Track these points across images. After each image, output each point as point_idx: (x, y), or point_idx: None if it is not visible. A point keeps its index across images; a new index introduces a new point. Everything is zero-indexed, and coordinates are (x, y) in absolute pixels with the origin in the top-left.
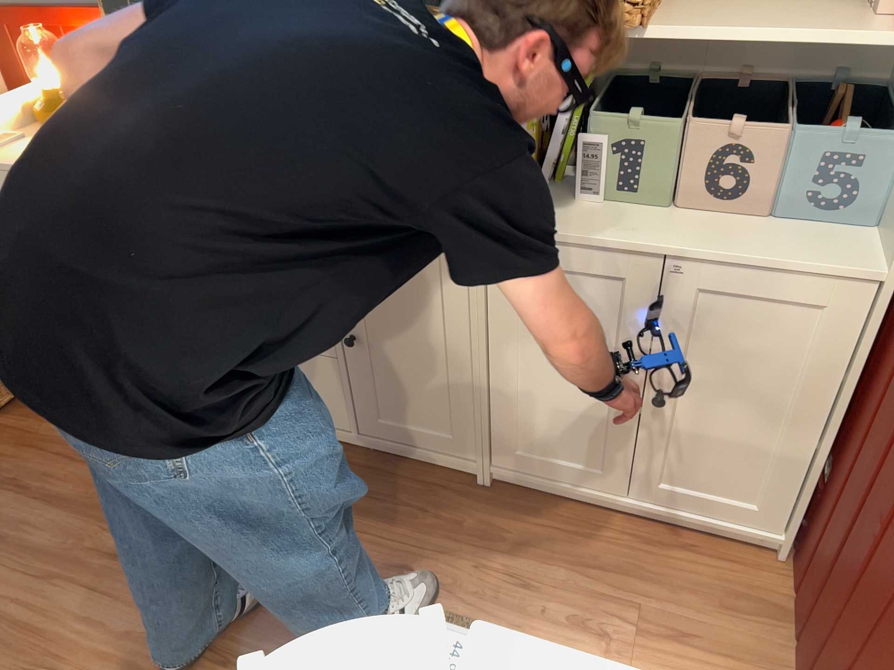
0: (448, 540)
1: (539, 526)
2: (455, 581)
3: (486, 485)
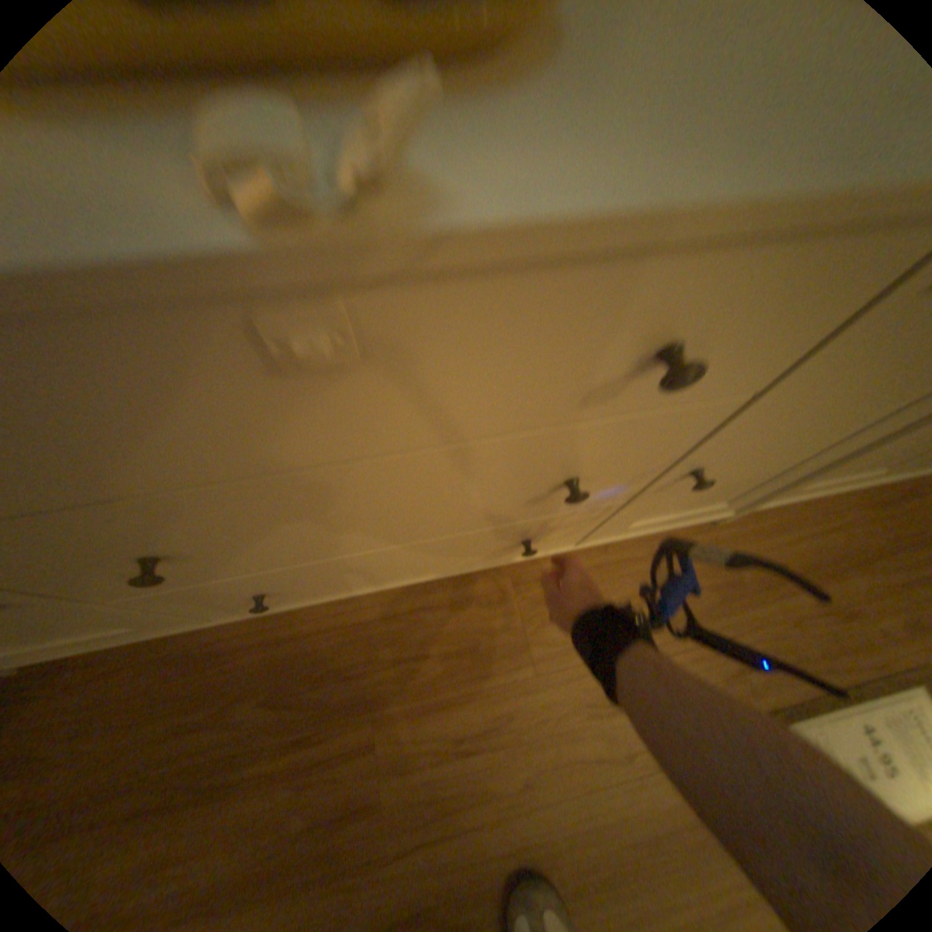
0: (755, 615)
1: (807, 544)
2: (804, 661)
3: (727, 523)
